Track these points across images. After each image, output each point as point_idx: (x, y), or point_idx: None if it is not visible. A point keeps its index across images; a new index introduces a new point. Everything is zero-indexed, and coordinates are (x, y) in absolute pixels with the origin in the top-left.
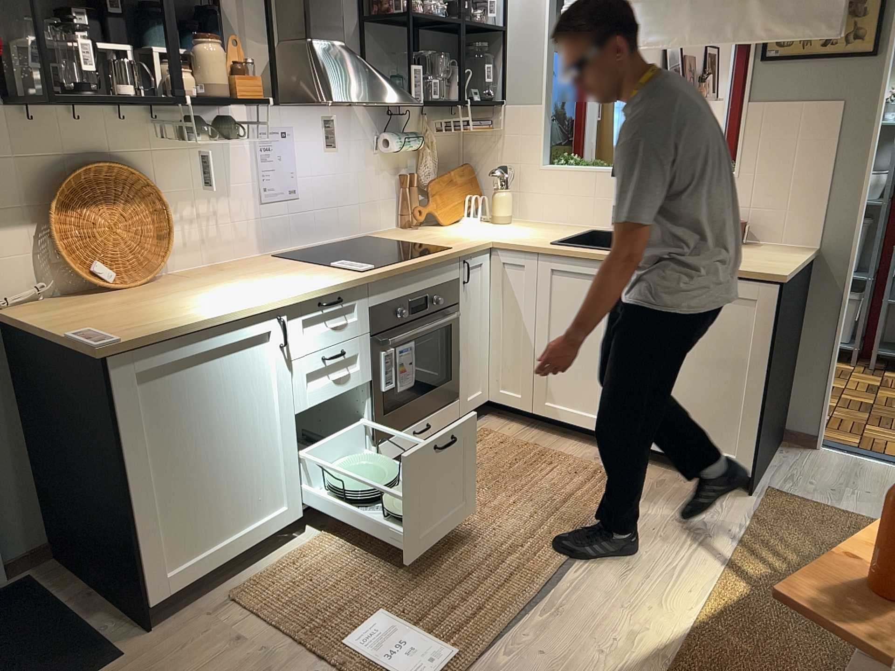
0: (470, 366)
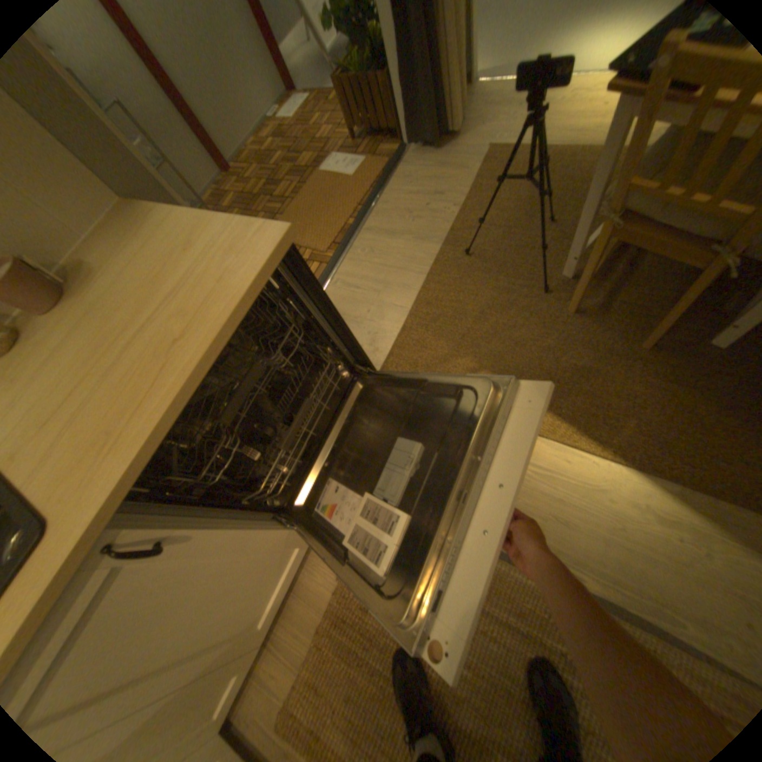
0: None
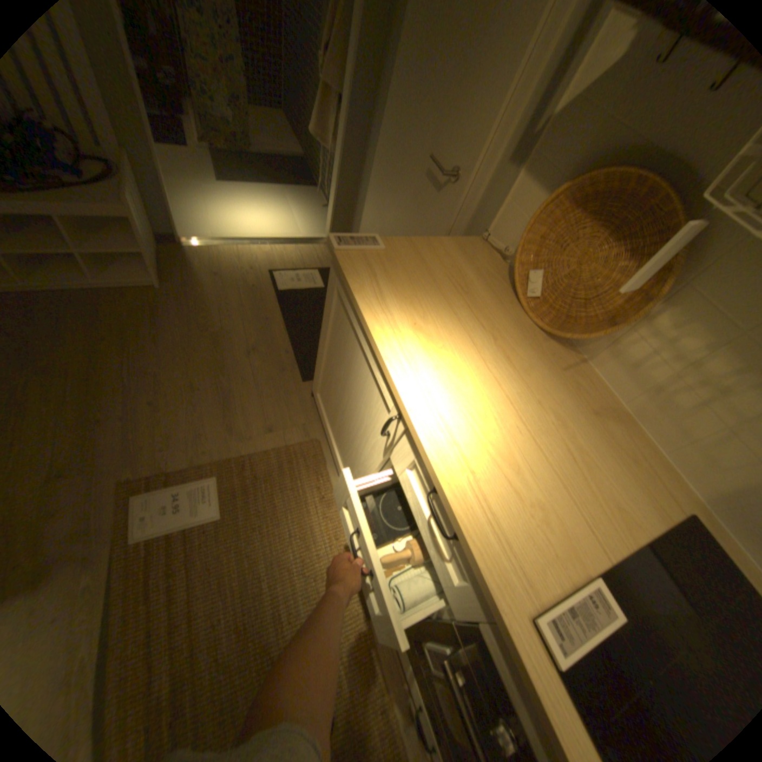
0: None
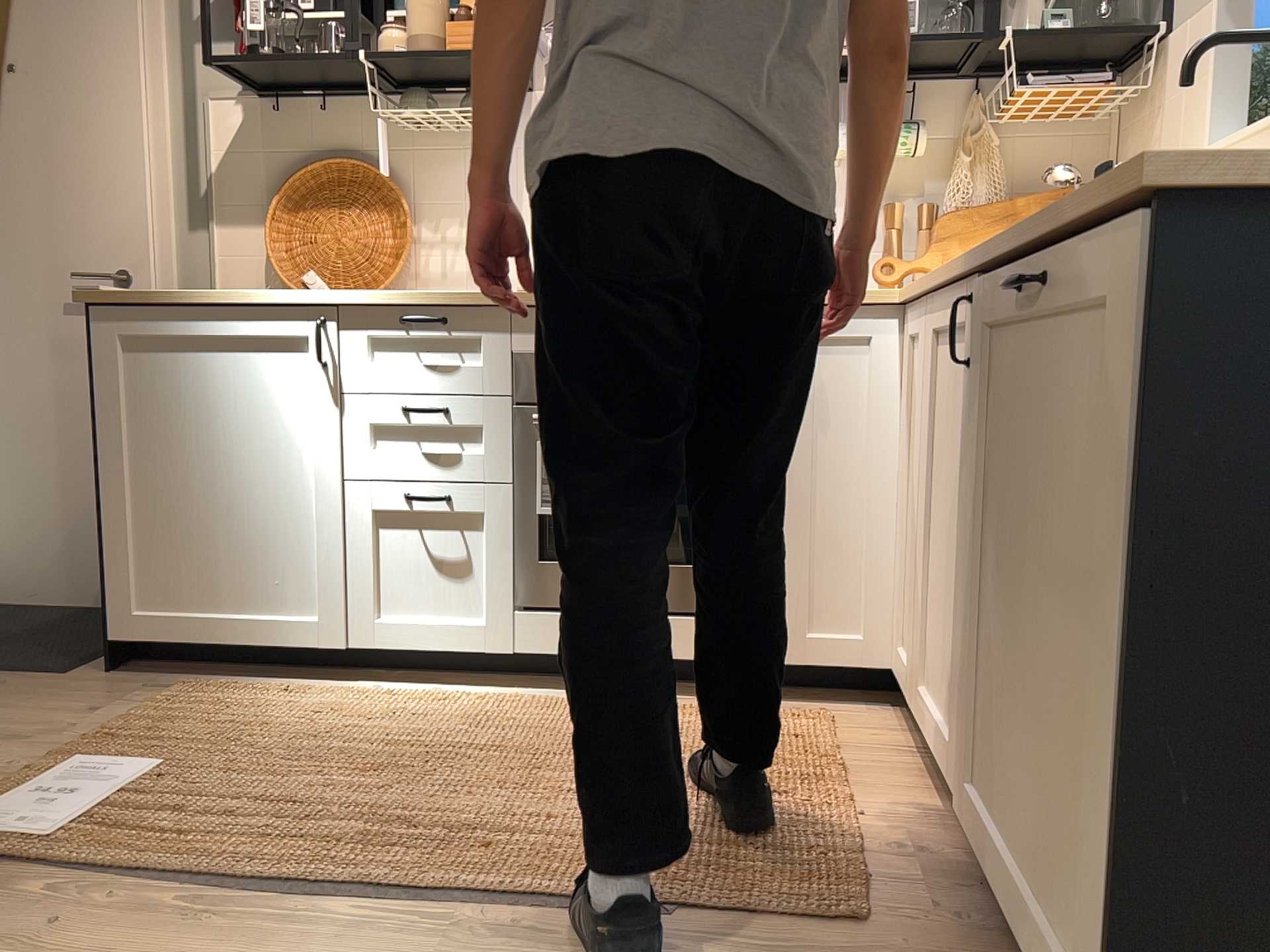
0: (819, 559)
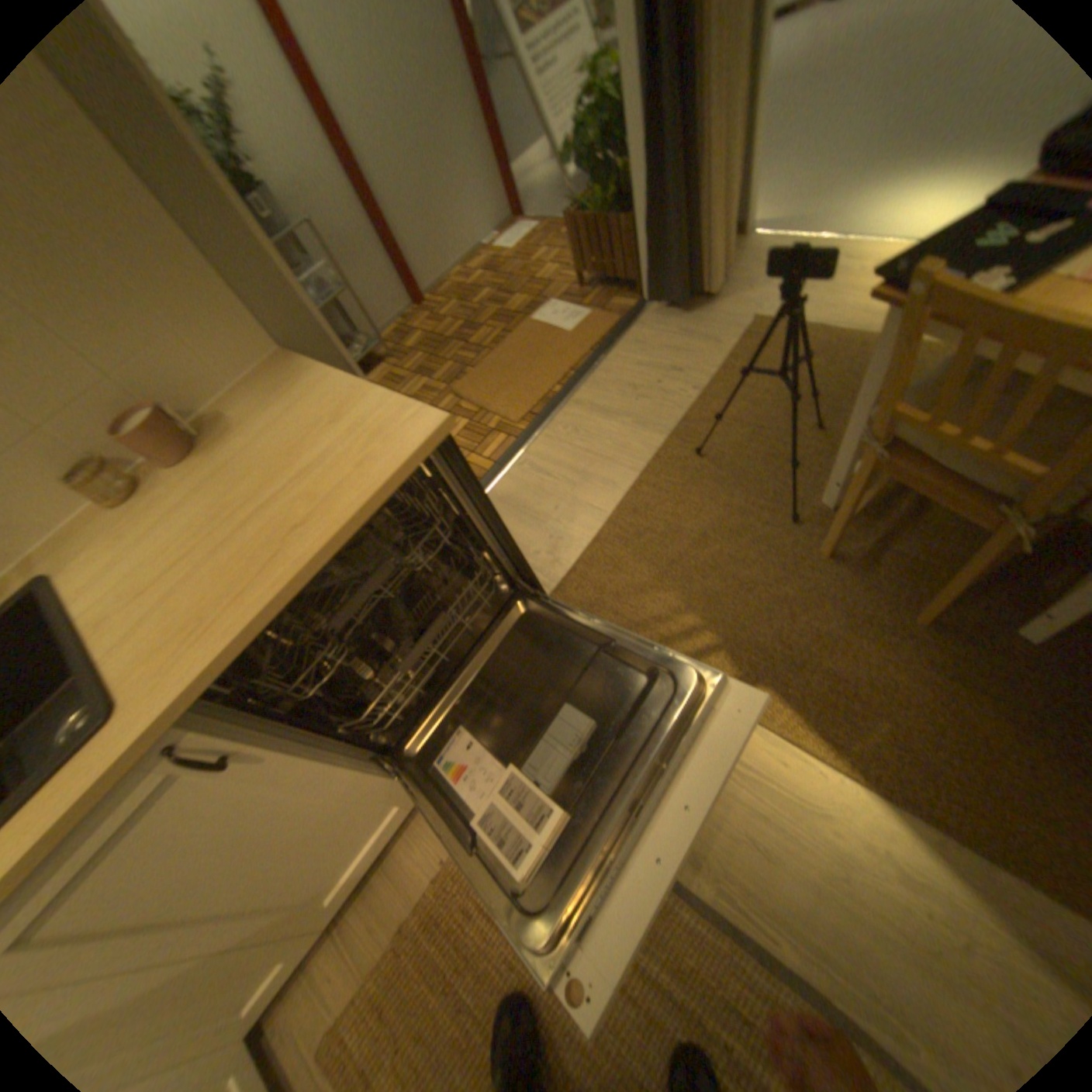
0: None
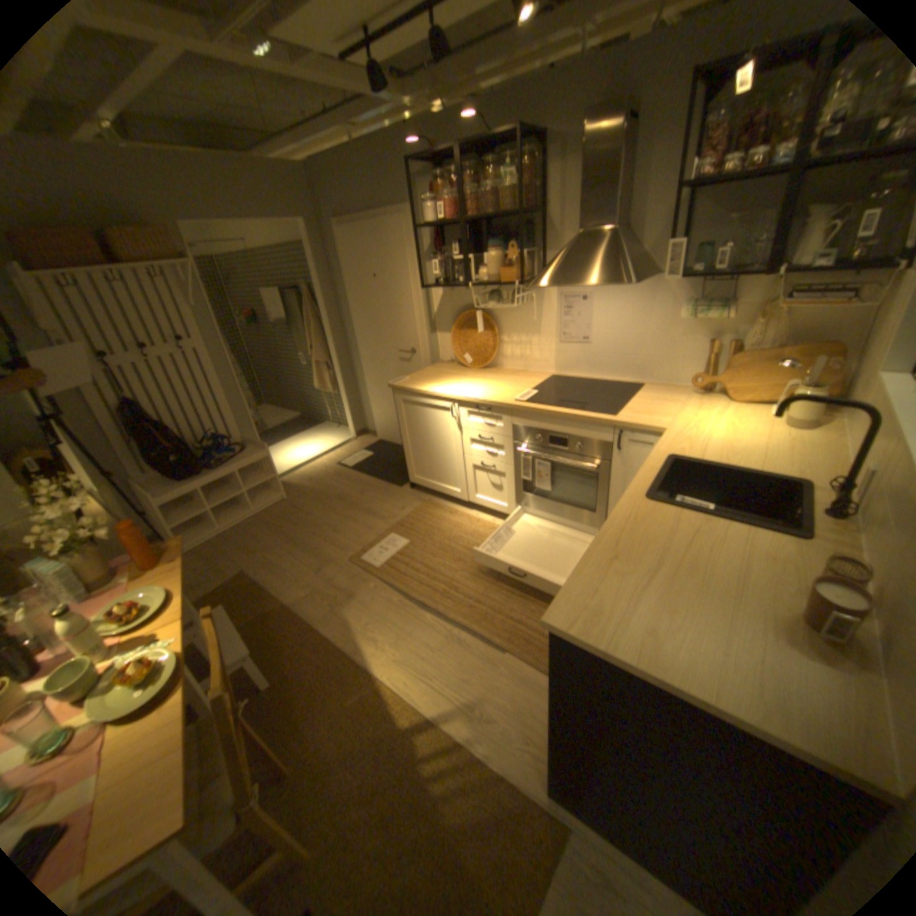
0: None
